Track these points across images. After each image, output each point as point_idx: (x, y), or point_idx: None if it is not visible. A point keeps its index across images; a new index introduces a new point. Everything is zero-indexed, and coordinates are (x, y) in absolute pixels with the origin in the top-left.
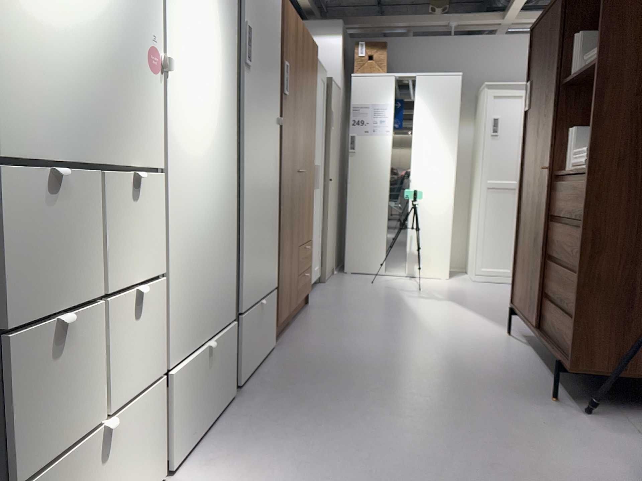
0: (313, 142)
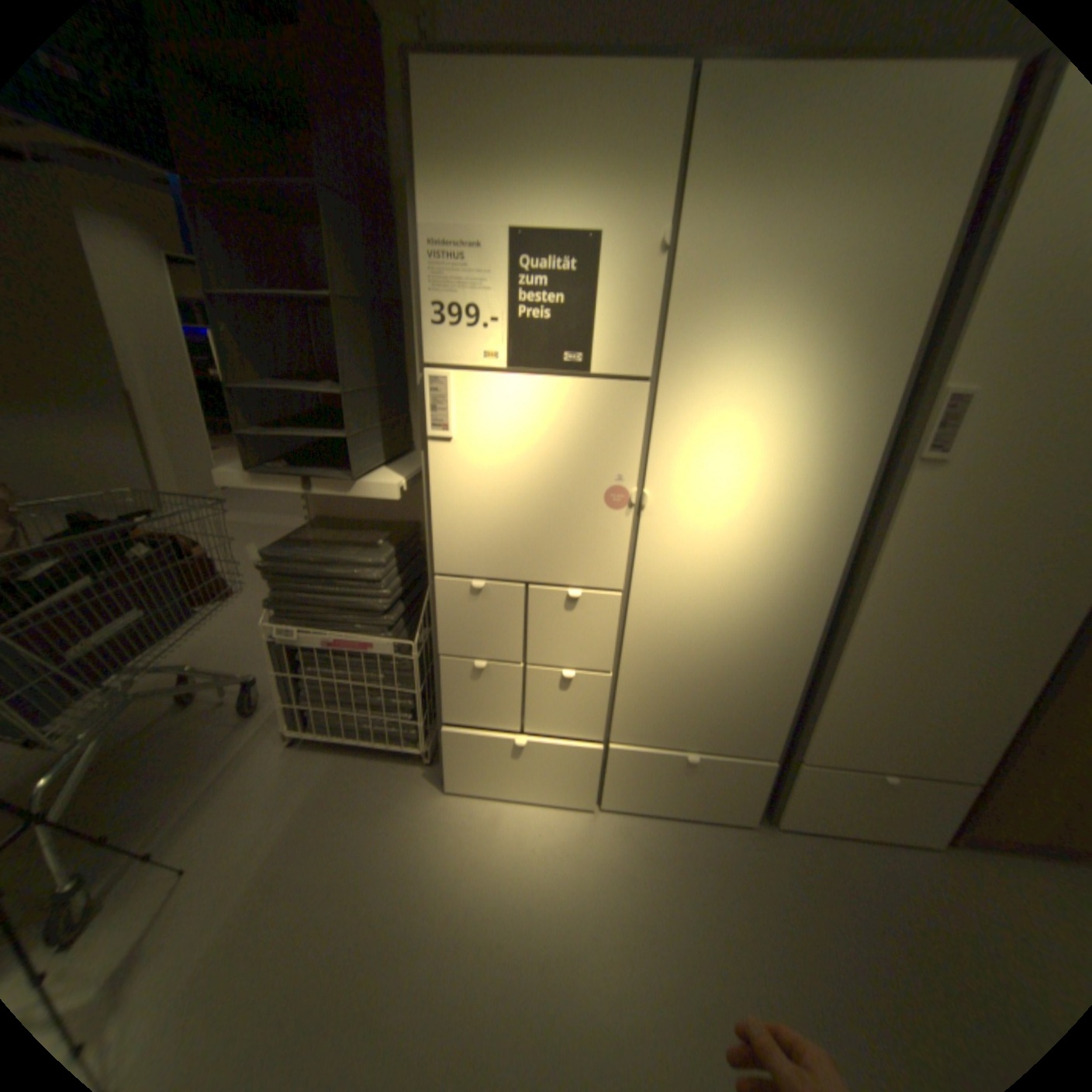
0: None
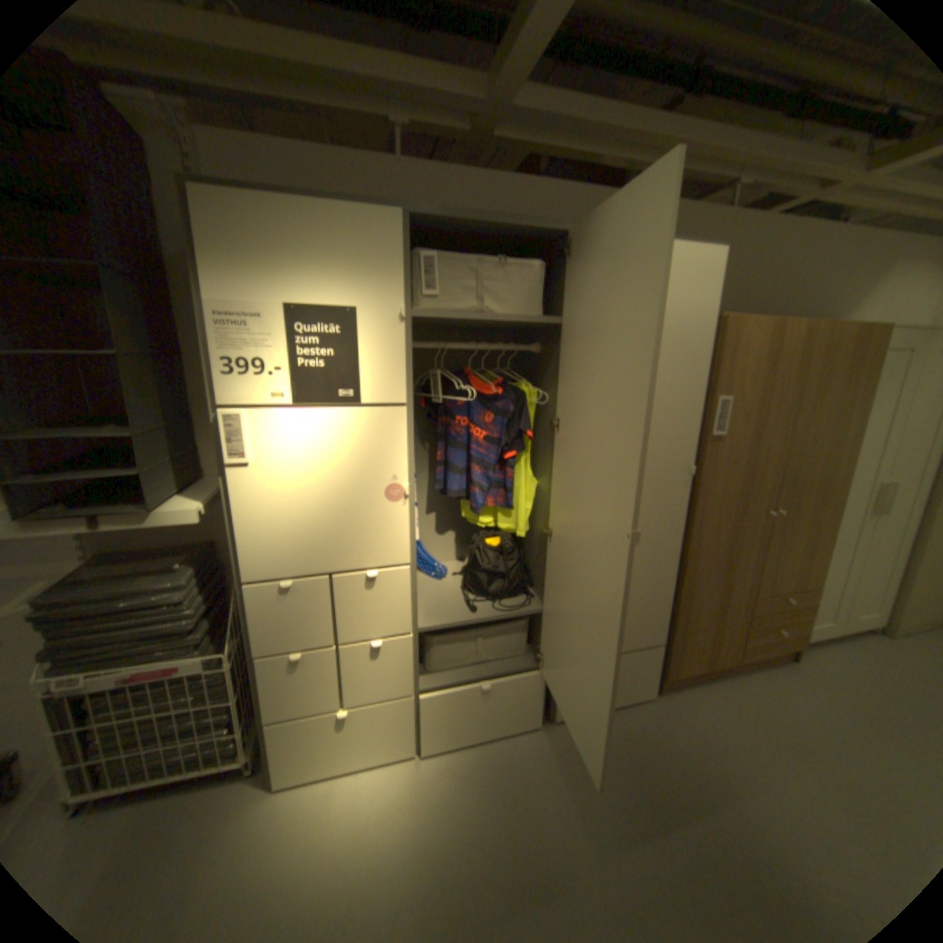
0: (847, 467)
